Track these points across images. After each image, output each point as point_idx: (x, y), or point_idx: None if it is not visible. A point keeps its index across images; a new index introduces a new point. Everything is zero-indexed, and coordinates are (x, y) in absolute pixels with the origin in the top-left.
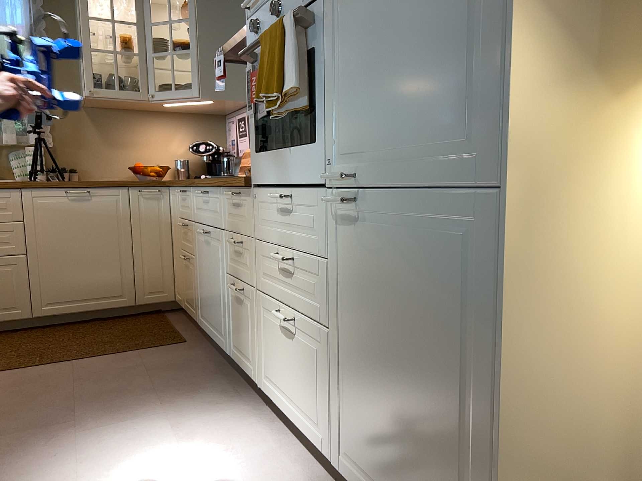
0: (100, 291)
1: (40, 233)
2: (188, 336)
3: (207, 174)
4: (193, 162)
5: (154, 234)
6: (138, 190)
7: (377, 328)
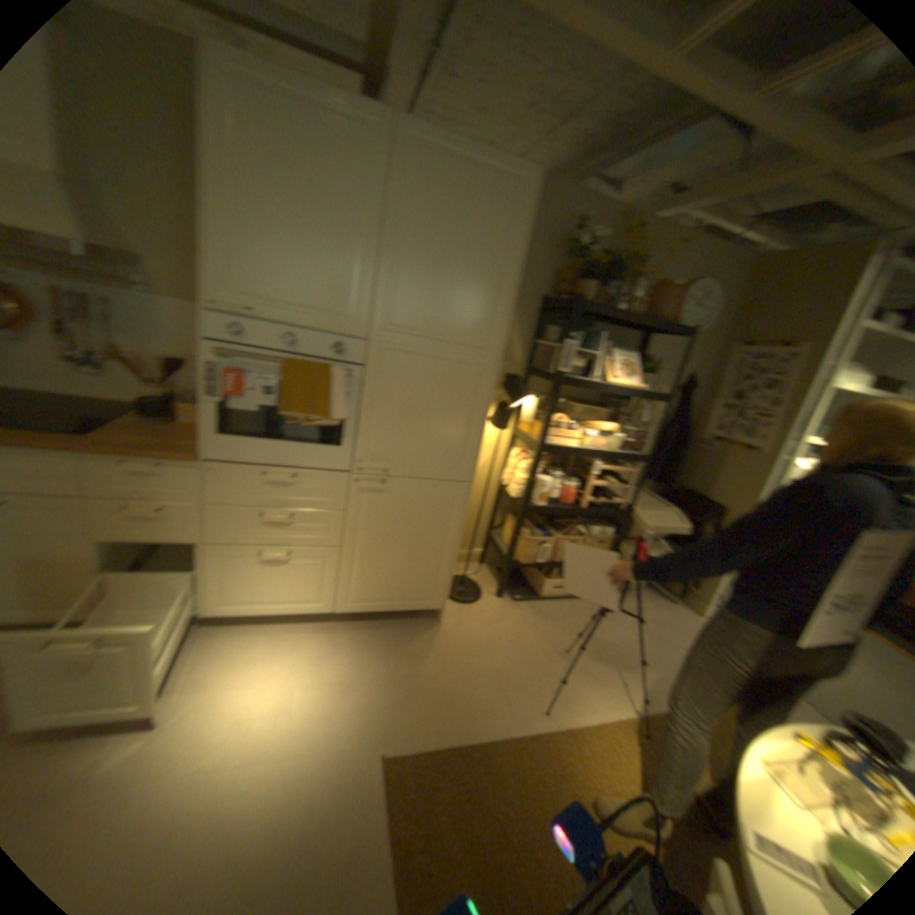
0: None
1: None
2: None
3: None
4: None
5: None
6: None
7: (384, 535)
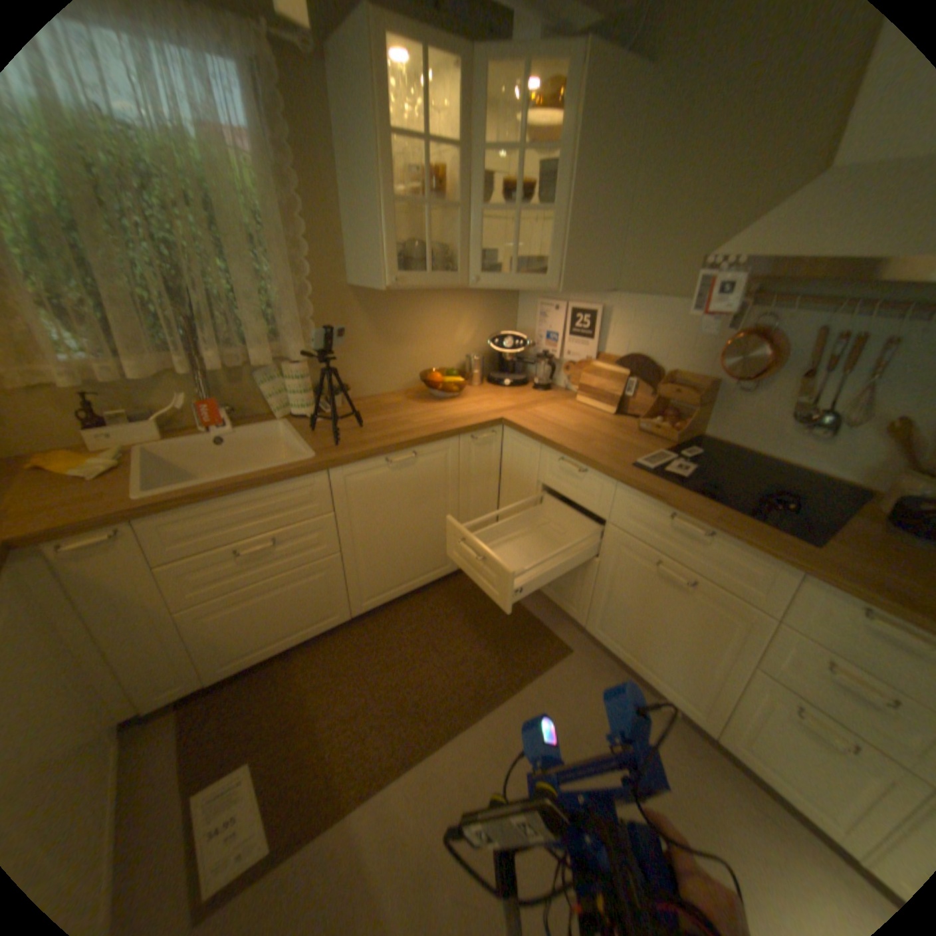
0: (423, 567)
1: (355, 521)
2: (559, 631)
3: (510, 380)
4: (479, 355)
5: (482, 487)
6: (469, 437)
7: None
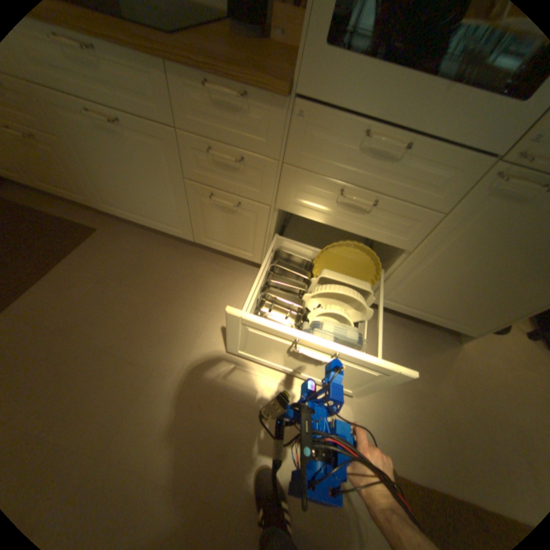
0: None
1: None
2: (83, 220)
3: None
4: None
5: None
6: None
7: (480, 257)
